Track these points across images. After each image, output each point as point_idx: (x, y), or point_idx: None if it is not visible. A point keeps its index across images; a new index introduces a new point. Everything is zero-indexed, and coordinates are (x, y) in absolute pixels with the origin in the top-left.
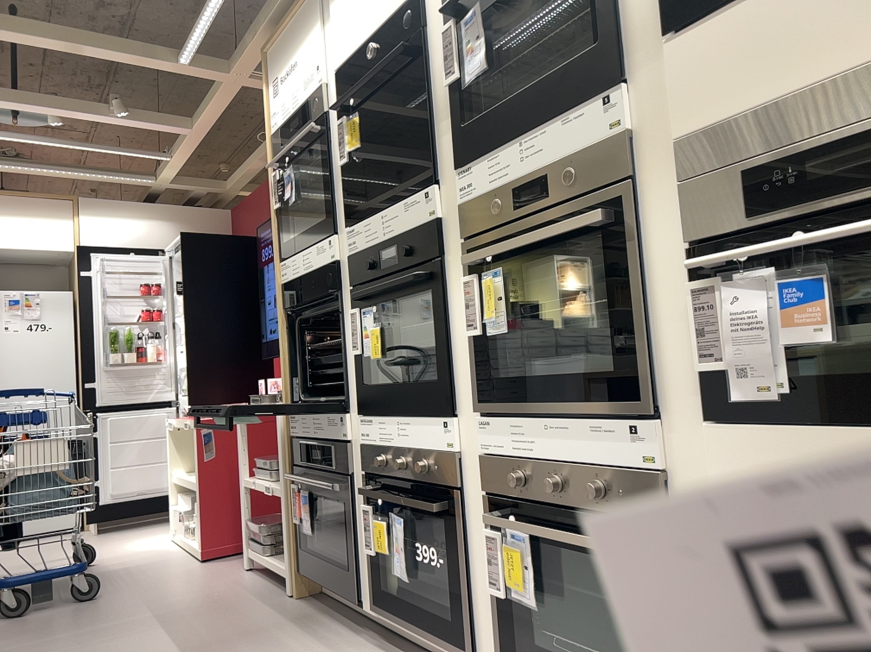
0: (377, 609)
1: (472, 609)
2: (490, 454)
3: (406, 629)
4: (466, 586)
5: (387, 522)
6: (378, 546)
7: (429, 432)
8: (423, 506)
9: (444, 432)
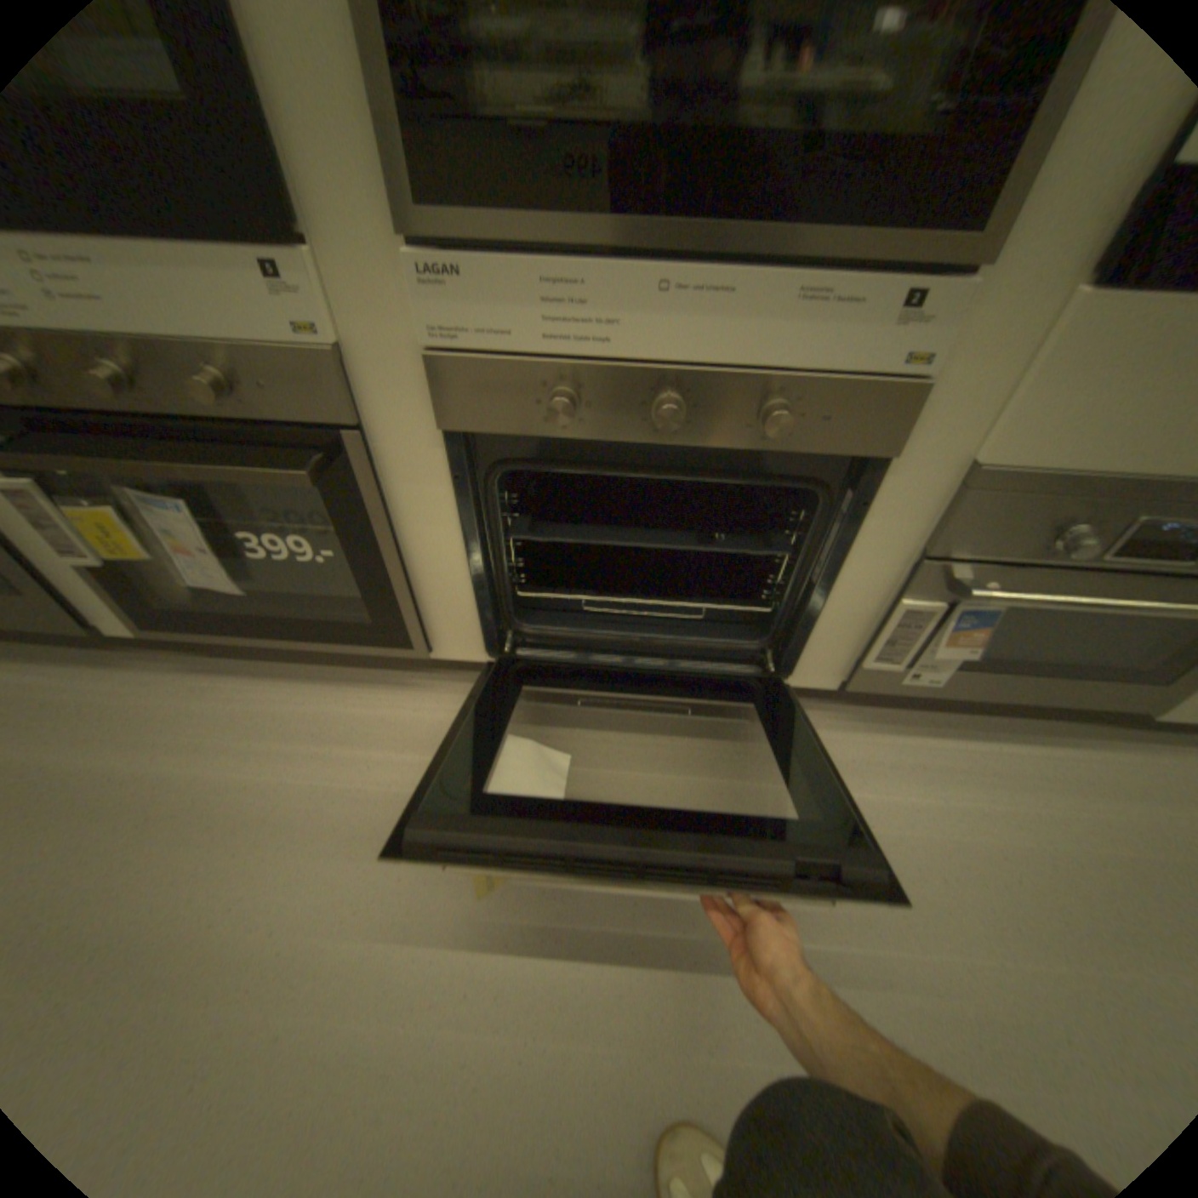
0: (151, 631)
1: (409, 598)
2: (461, 348)
3: (240, 639)
4: (396, 575)
5: (108, 501)
6: (112, 550)
7: (202, 288)
8: (269, 476)
9: (270, 290)
